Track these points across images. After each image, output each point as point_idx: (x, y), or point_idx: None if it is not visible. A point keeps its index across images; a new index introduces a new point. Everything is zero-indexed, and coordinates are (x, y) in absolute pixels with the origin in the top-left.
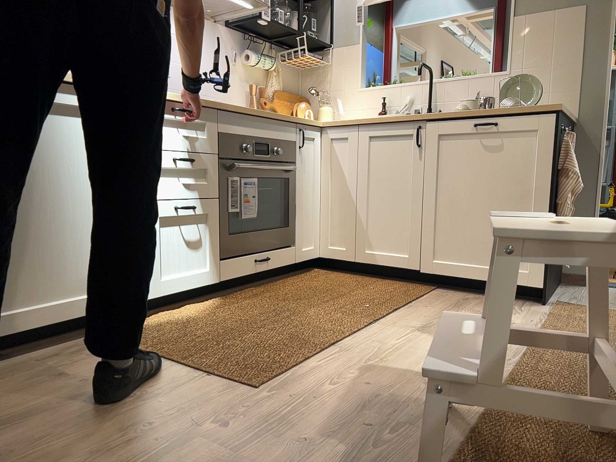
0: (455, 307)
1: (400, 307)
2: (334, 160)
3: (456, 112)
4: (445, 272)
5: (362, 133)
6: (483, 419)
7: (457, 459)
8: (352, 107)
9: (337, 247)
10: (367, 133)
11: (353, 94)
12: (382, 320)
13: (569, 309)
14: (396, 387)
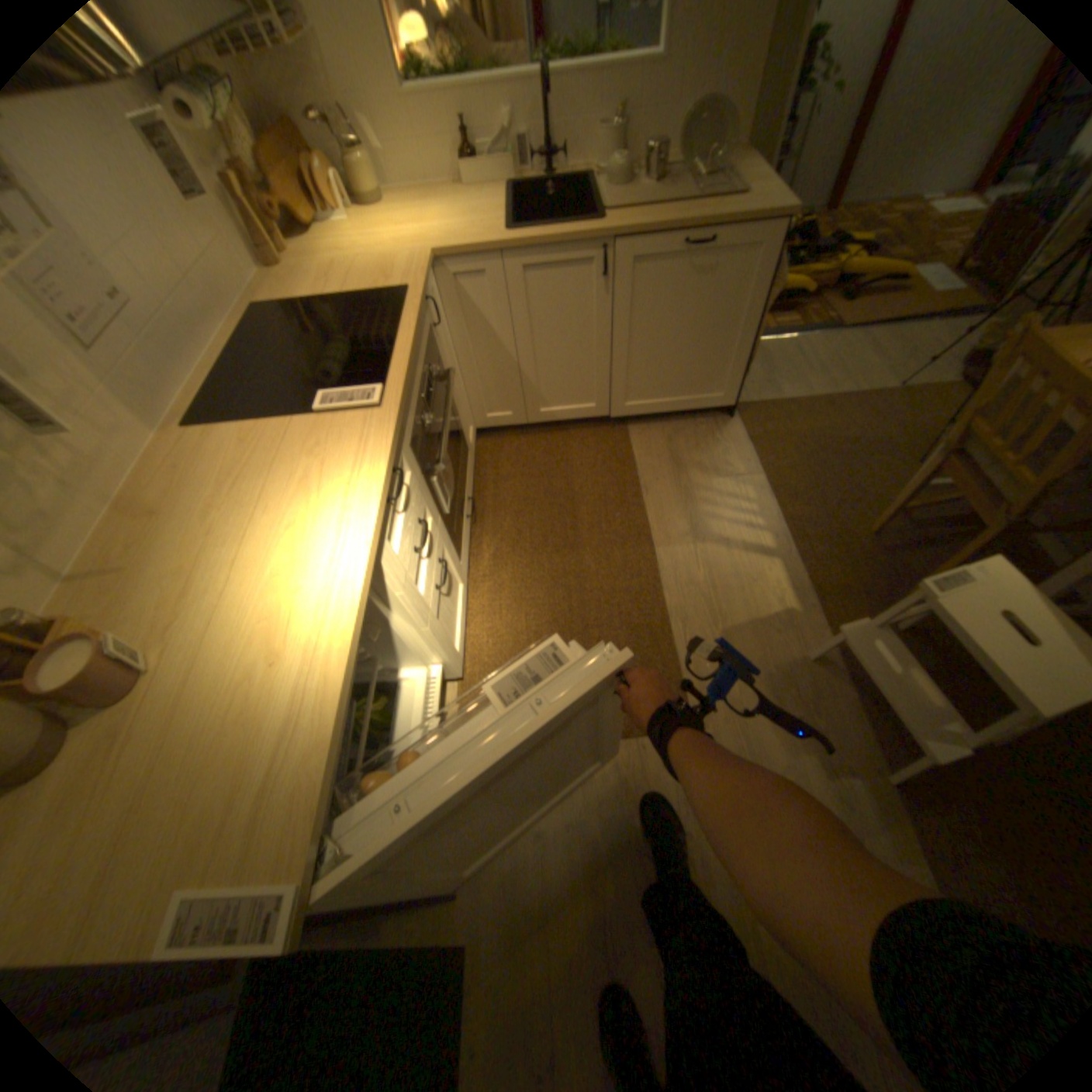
0: (680, 467)
1: (647, 501)
2: (468, 308)
3: (658, 215)
4: (638, 412)
5: (509, 263)
6: (846, 658)
7: (870, 717)
8: (395, 135)
9: (499, 414)
10: (519, 262)
11: (386, 101)
12: (658, 540)
13: (757, 420)
14: (767, 651)
